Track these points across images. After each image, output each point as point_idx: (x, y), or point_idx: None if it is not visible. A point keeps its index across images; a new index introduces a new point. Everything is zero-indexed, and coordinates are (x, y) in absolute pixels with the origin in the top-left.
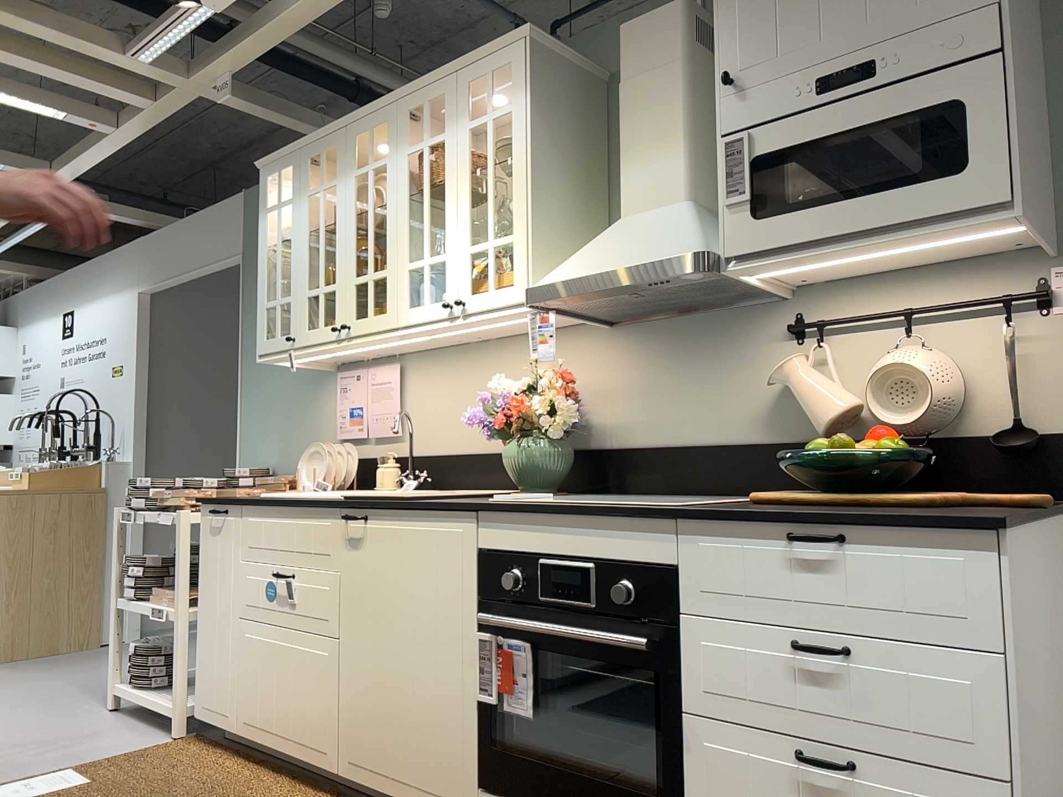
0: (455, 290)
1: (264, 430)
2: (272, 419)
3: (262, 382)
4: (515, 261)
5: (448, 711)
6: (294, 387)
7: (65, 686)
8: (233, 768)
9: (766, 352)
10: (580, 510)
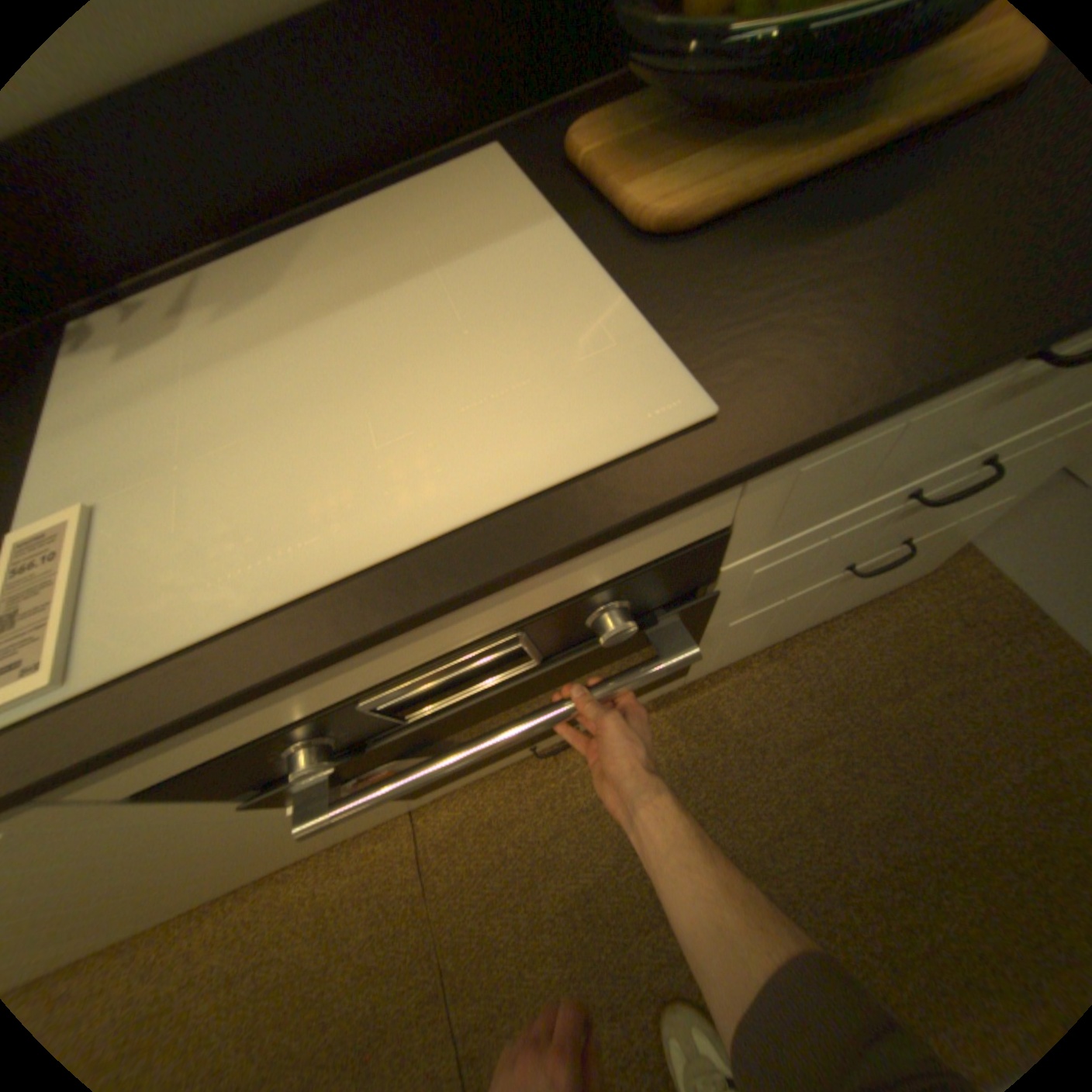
0: None
1: None
2: None
3: None
4: None
5: None
6: None
7: None
8: None
9: None
10: (442, 607)
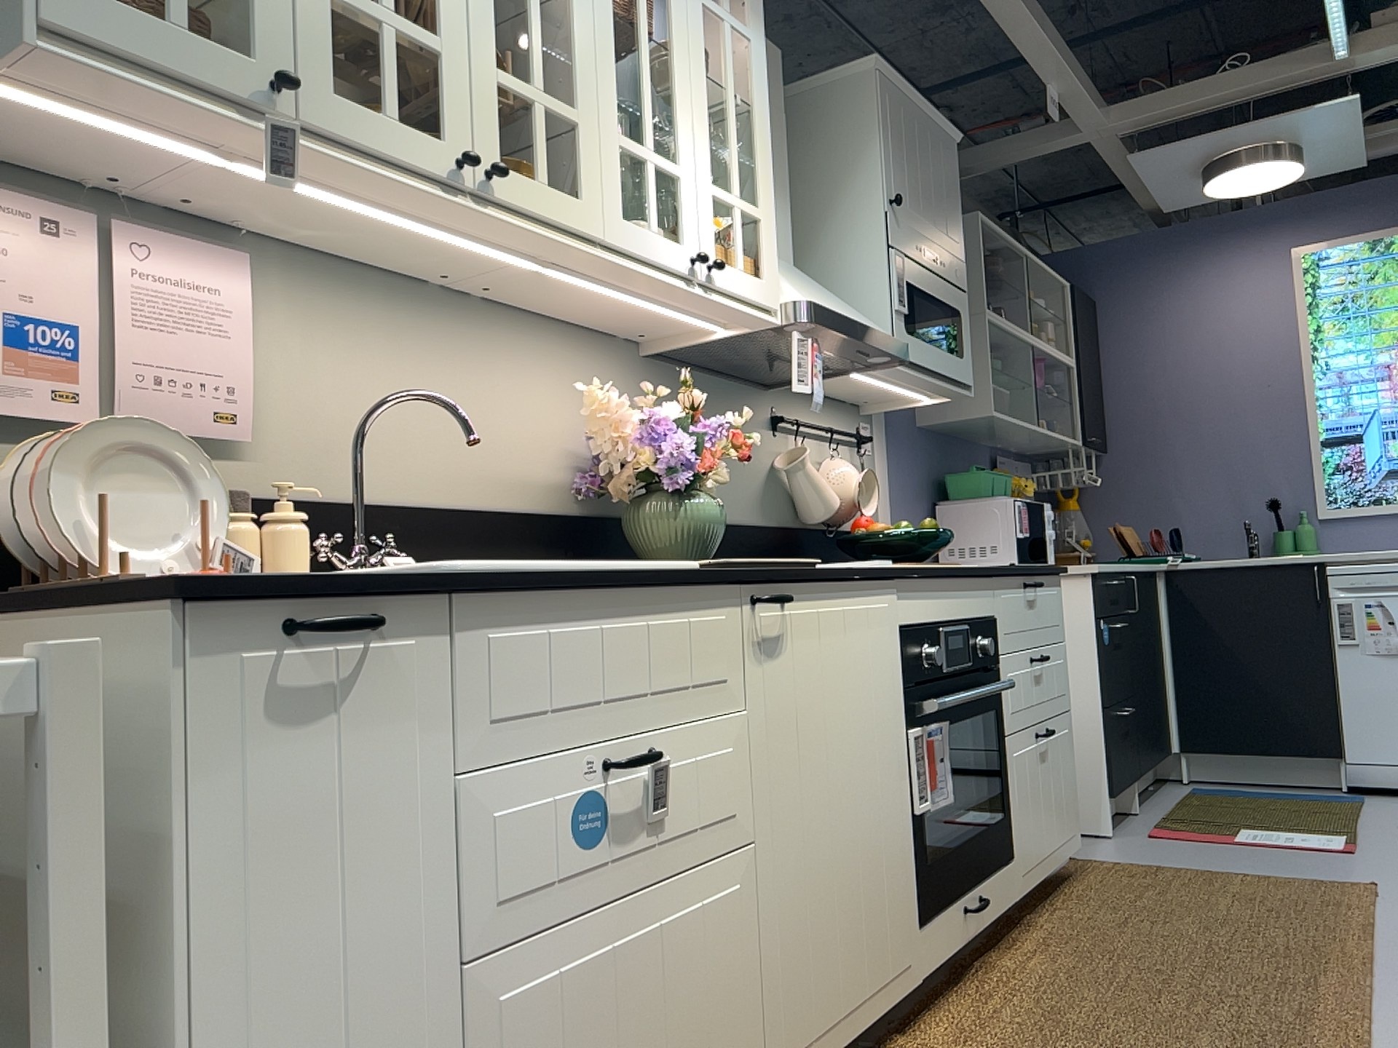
0: (699, 242)
1: None
2: None
3: None
4: (765, 250)
5: (894, 850)
6: None
7: None
8: None
9: (761, 437)
10: (966, 570)
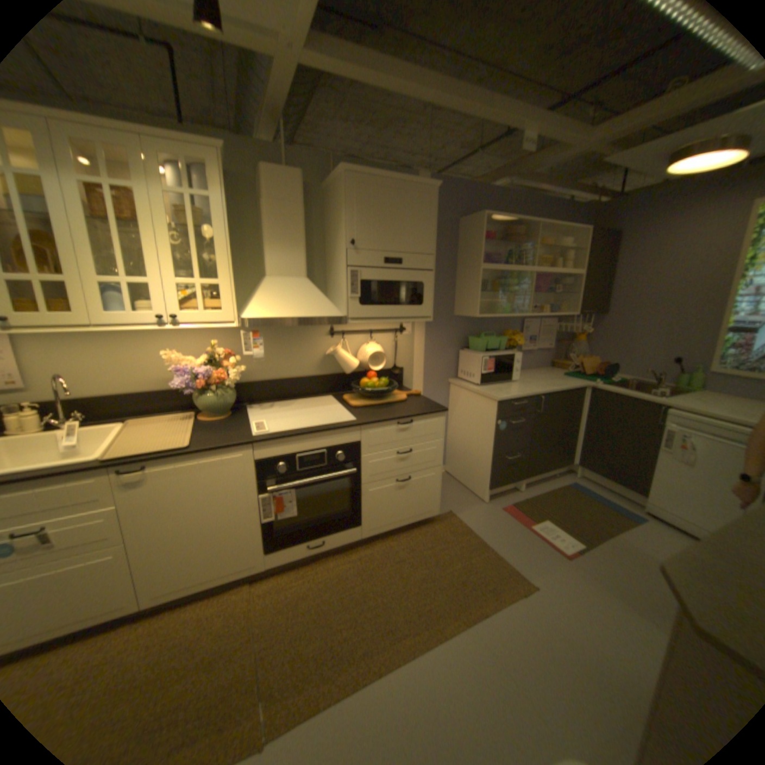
0: (166, 308)
1: None
2: None
3: None
4: (223, 298)
5: (241, 535)
6: None
7: None
8: None
9: (319, 341)
10: (320, 431)
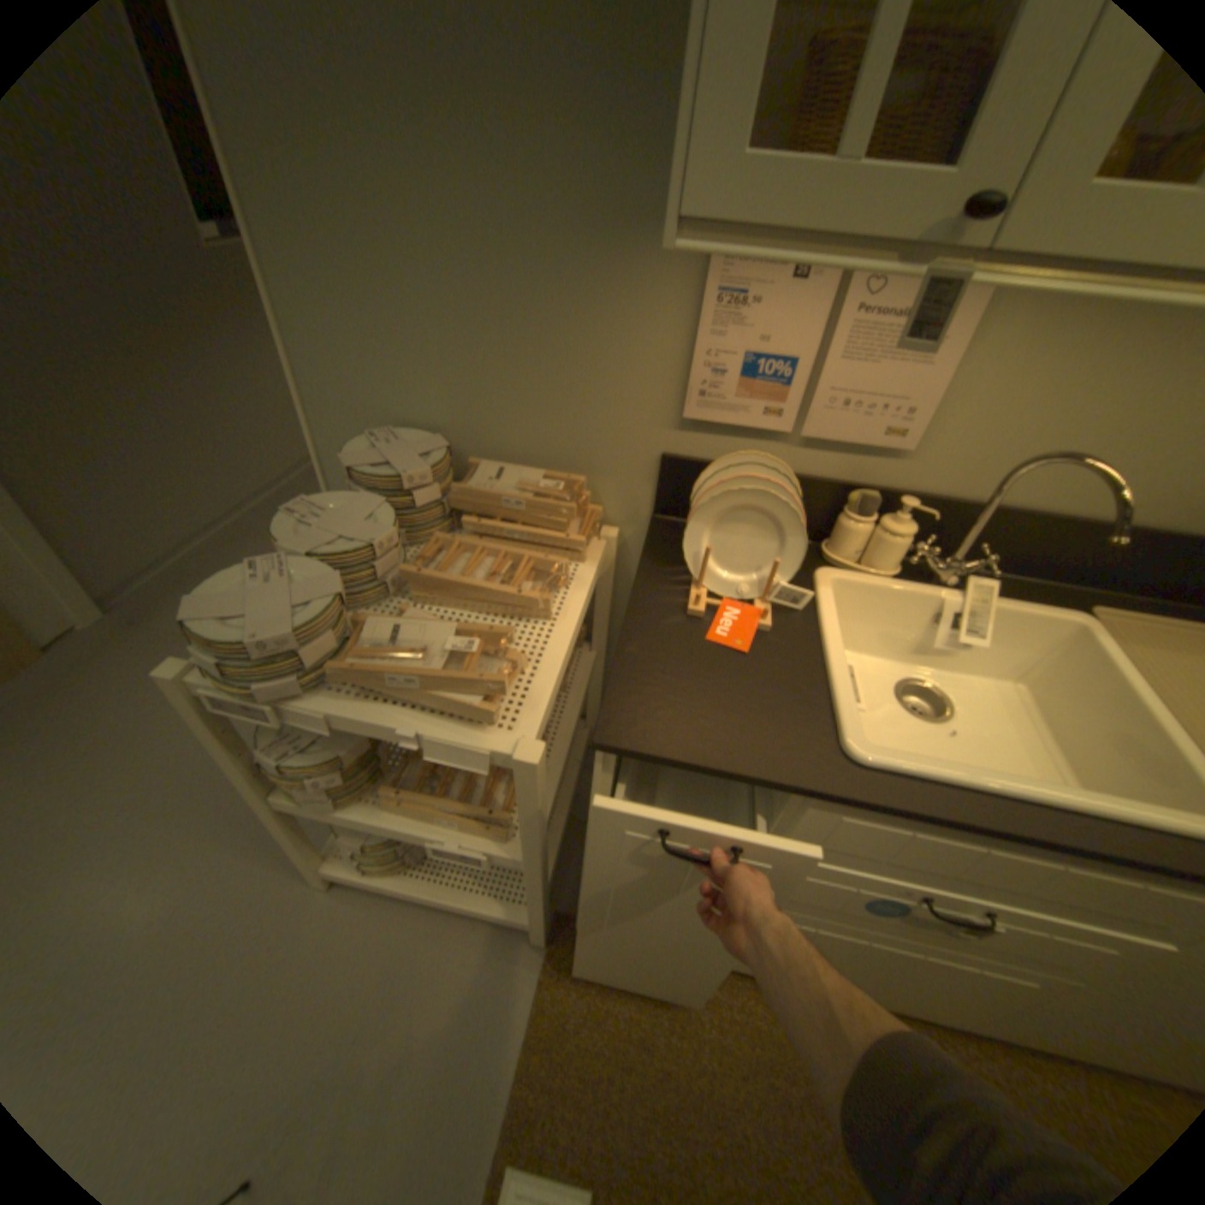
0: None
1: (382, 338)
2: (410, 315)
3: (334, 180)
4: None
5: None
6: (491, 232)
7: (136, 832)
8: (726, 1006)
9: None
10: None
